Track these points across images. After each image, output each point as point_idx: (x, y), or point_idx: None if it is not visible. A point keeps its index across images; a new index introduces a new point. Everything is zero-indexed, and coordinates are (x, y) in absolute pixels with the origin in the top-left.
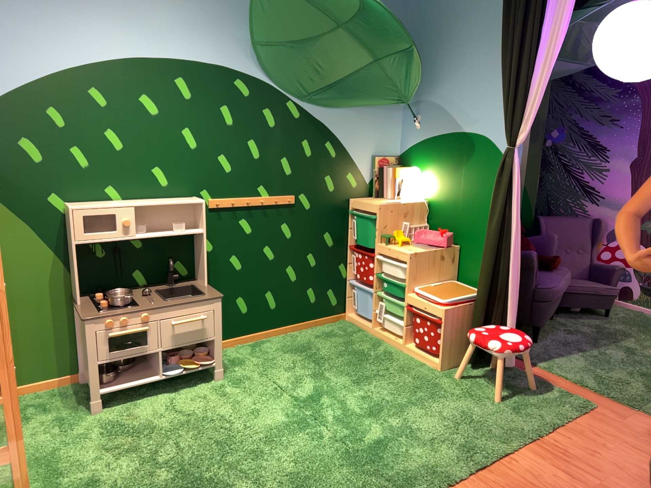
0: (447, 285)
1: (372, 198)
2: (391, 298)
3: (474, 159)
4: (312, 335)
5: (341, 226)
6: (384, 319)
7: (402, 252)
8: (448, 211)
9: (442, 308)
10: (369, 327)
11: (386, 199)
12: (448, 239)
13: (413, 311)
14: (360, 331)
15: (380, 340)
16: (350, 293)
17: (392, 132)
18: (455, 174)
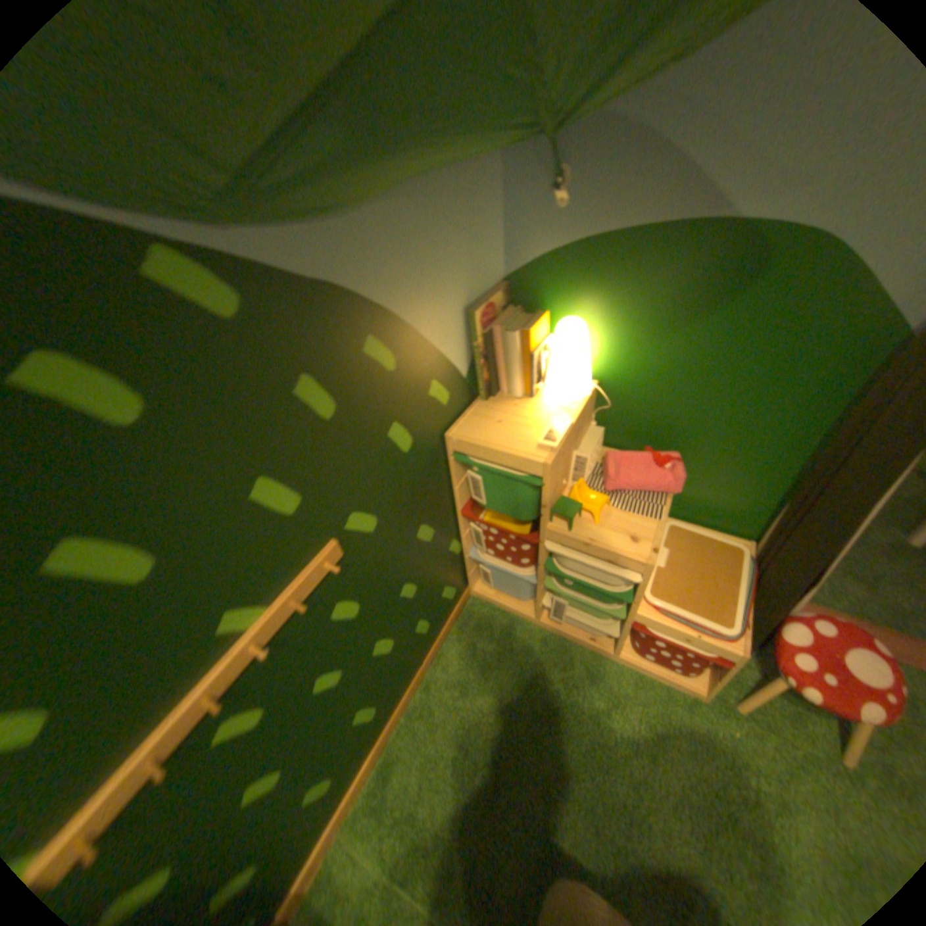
0: (678, 550)
1: (487, 413)
2: (579, 595)
3: (763, 297)
4: (451, 685)
5: (440, 494)
6: (564, 615)
7: (625, 556)
8: (652, 403)
9: (738, 654)
10: (527, 615)
11: (517, 406)
12: (684, 479)
13: (652, 636)
14: (514, 625)
15: (559, 638)
16: (472, 565)
17: (491, 228)
18: (687, 329)
